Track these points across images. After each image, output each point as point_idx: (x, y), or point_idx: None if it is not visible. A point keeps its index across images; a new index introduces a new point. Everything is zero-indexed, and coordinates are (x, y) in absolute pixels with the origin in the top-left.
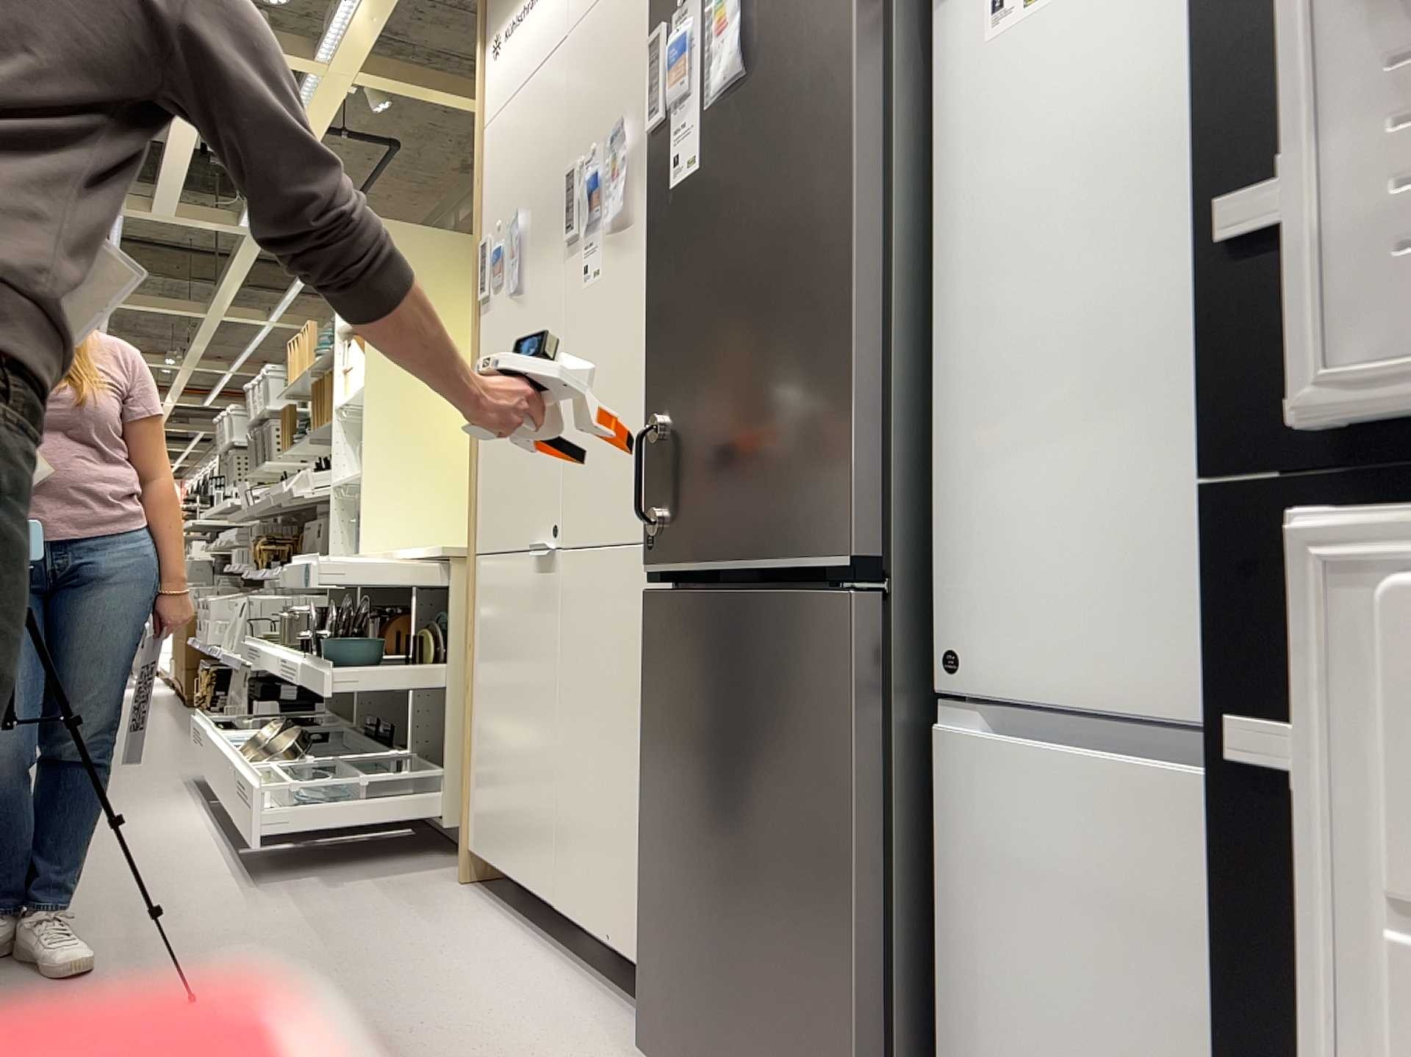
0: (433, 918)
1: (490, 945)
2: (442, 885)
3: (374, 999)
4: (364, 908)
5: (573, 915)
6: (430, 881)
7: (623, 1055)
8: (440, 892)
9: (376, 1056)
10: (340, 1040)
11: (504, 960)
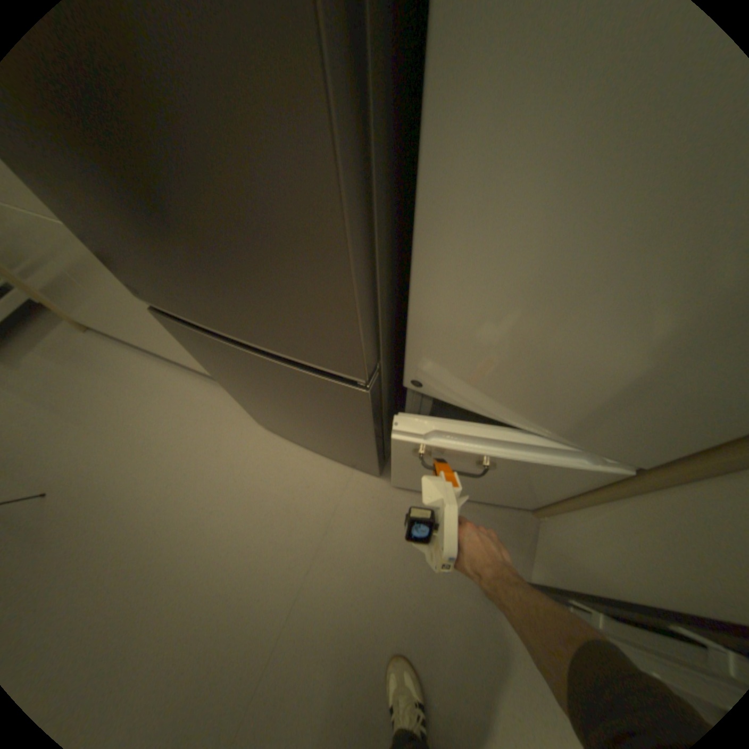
0: (94, 367)
1: (138, 374)
2: (73, 337)
3: (123, 441)
4: (52, 377)
5: (174, 360)
6: (64, 337)
7: (247, 416)
8: (78, 344)
9: (157, 473)
10: (134, 474)
11: (155, 382)
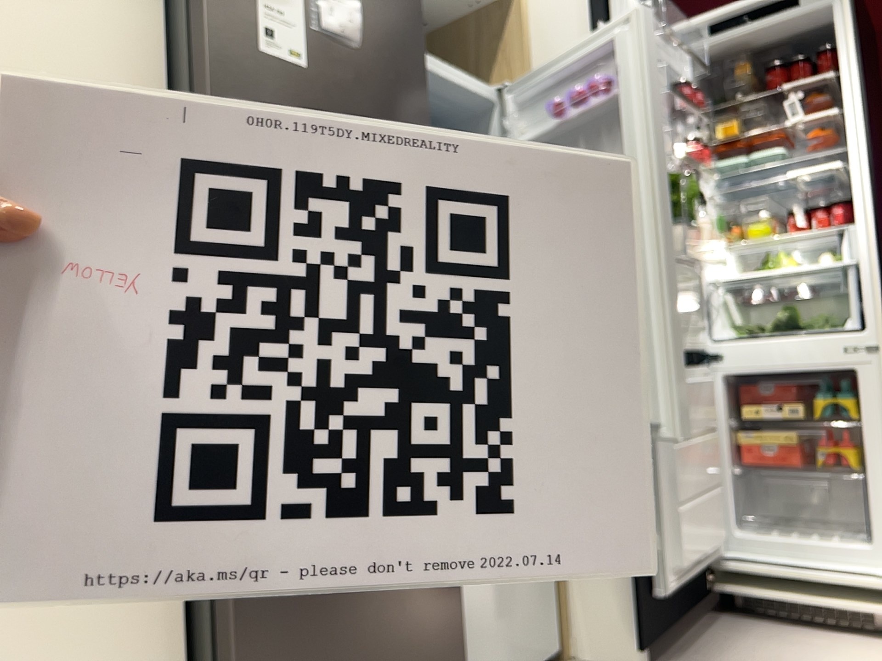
0: None
1: None
2: None
3: None
4: None
5: None
6: None
7: None
8: None
9: None
10: None
11: None
